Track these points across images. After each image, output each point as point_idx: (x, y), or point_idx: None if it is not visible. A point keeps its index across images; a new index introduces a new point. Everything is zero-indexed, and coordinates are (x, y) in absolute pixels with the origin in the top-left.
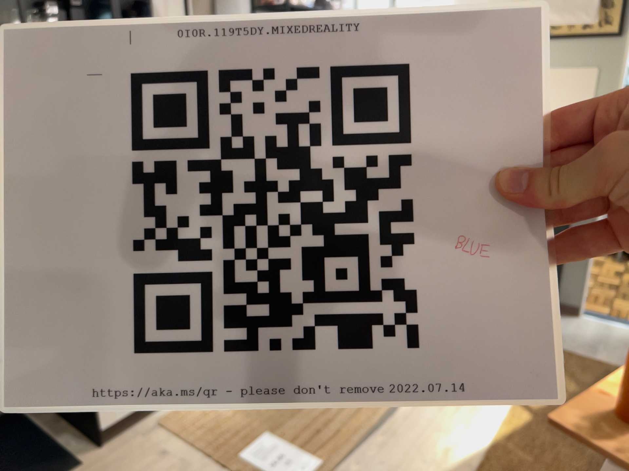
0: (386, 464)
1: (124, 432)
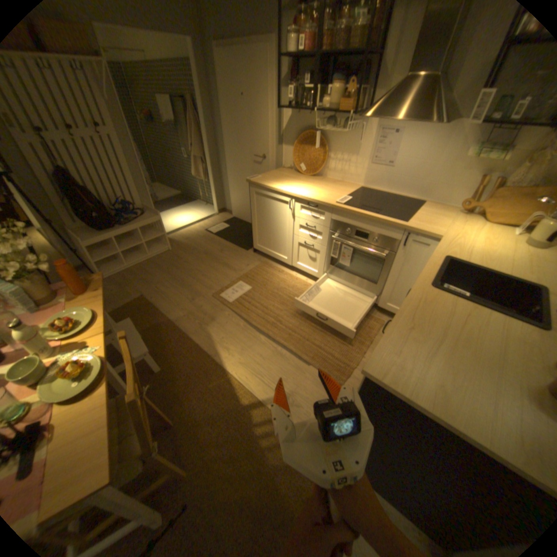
0: (227, 323)
1: (261, 256)
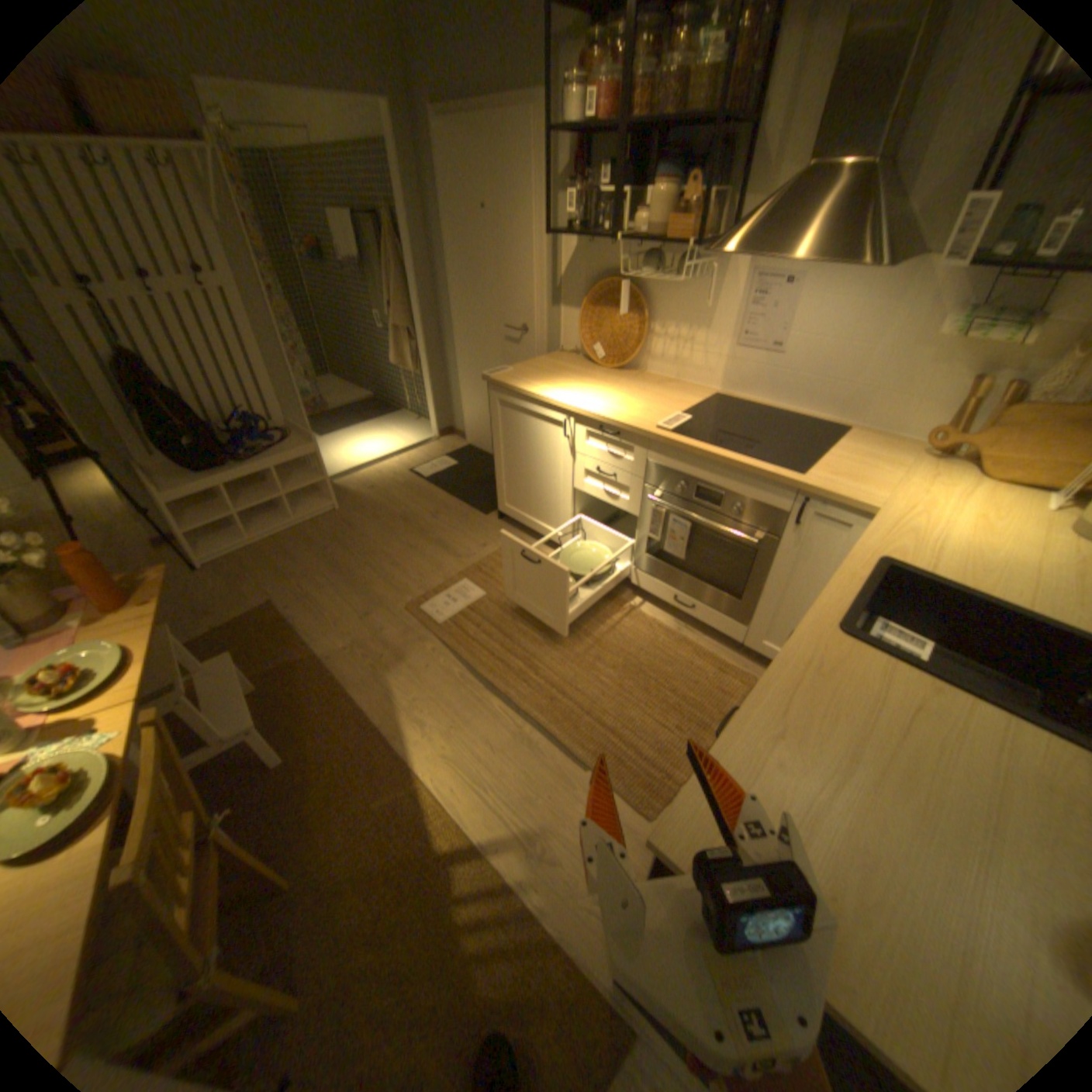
0: (426, 668)
1: (512, 526)
